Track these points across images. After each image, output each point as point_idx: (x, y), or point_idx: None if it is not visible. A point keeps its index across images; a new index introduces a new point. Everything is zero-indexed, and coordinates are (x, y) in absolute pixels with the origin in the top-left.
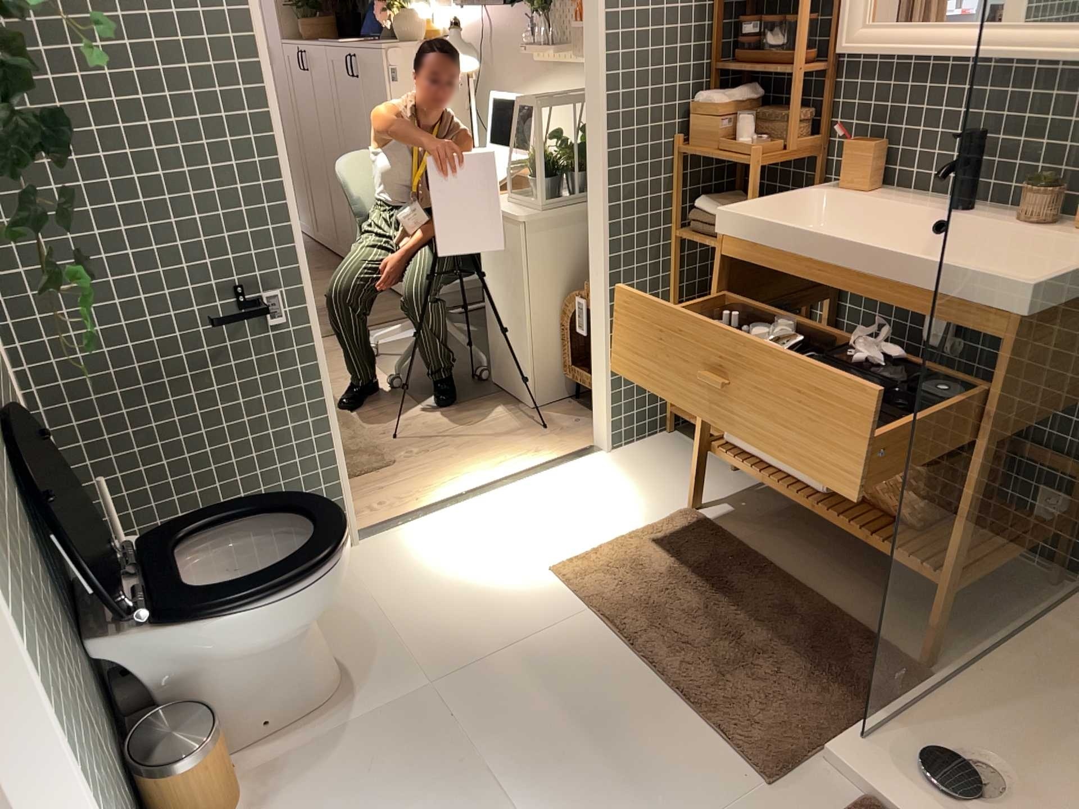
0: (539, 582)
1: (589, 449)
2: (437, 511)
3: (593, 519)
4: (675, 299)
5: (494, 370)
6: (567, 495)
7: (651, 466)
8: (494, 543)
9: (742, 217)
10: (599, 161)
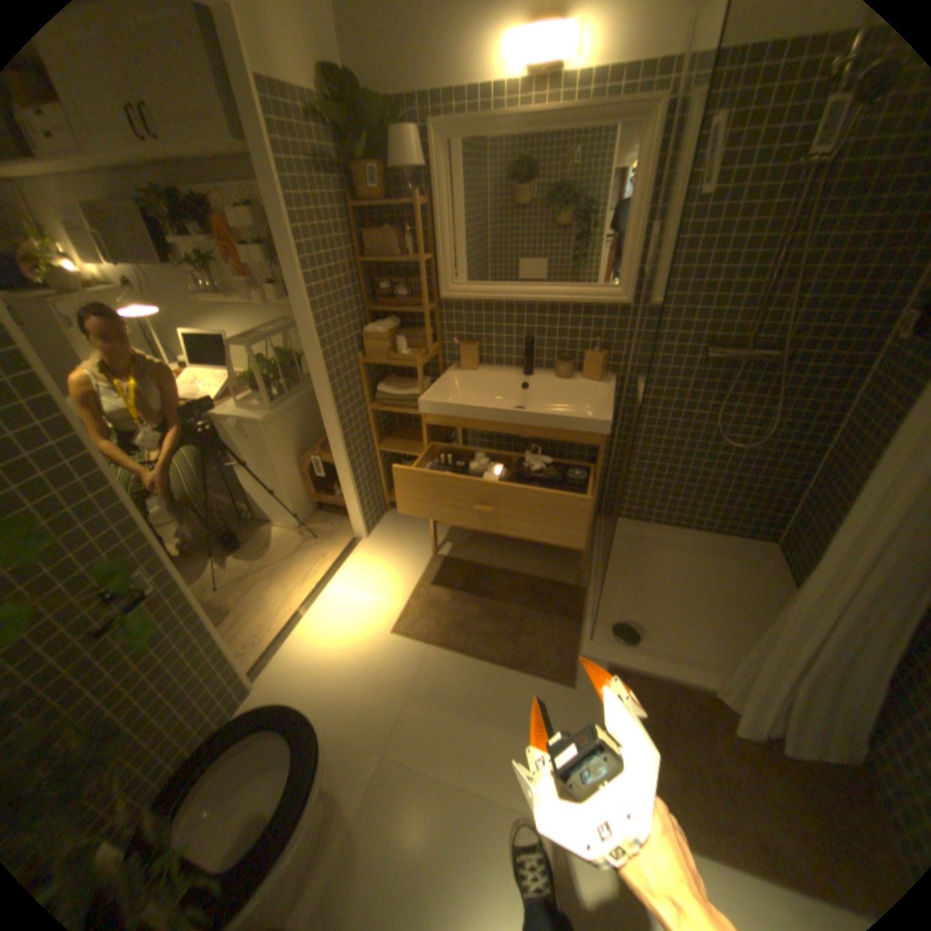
0: (390, 644)
1: (350, 540)
2: (290, 631)
3: (388, 586)
4: (379, 443)
5: (257, 512)
6: (362, 577)
7: (394, 537)
8: (344, 633)
9: (430, 401)
10: (323, 381)
